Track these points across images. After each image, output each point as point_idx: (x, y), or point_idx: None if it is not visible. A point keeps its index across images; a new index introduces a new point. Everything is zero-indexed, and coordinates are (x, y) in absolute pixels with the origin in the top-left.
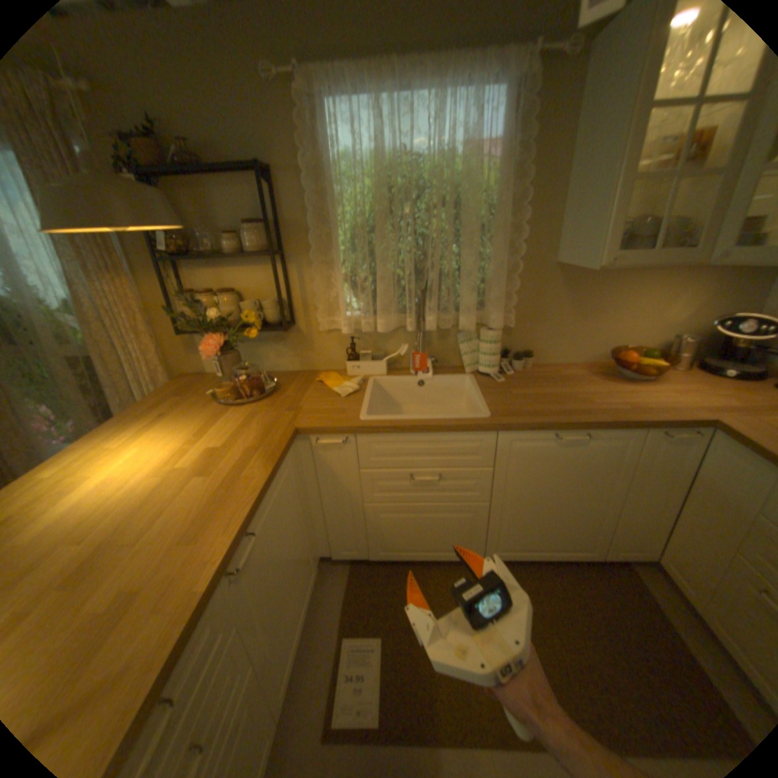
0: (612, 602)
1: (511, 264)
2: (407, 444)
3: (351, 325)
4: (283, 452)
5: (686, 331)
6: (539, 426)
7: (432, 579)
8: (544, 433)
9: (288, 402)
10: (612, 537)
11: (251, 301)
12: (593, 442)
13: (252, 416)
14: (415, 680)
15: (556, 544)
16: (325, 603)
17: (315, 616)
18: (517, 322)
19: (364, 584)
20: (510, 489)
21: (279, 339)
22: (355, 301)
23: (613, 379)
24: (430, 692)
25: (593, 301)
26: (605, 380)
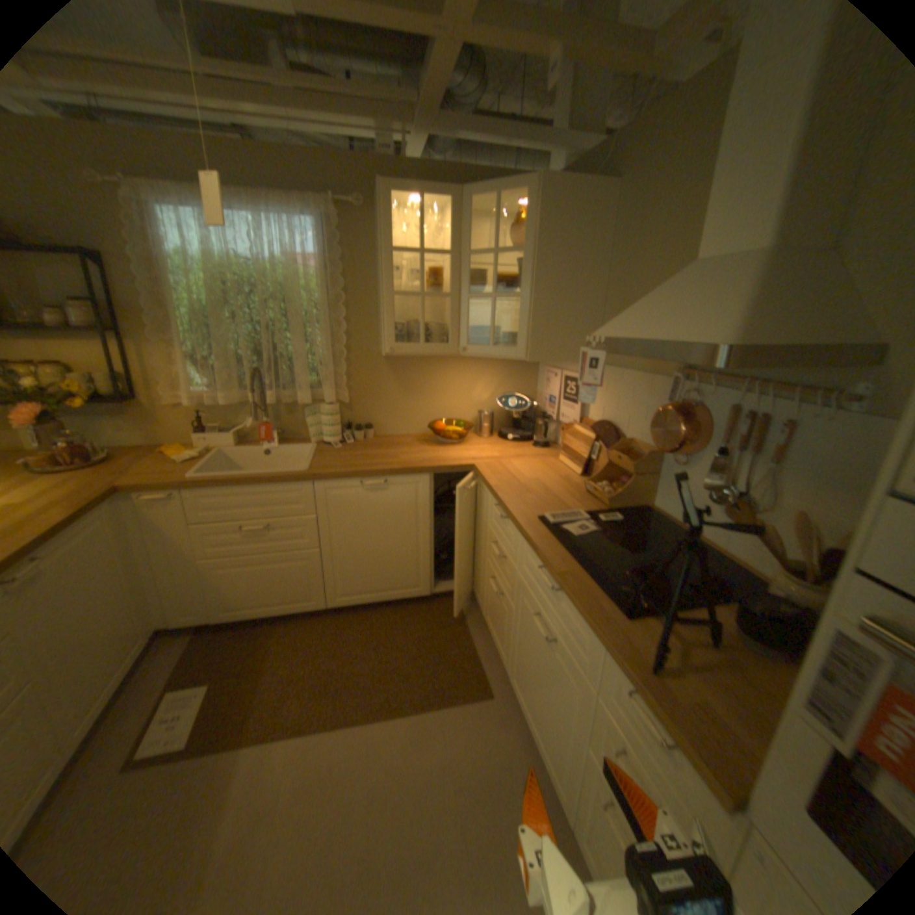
0: (430, 624)
1: (340, 351)
2: (232, 497)
3: (191, 399)
4: (91, 502)
5: (489, 408)
6: (344, 474)
7: (276, 633)
8: (350, 481)
9: (116, 468)
10: (429, 570)
11: (79, 374)
12: (391, 487)
13: (68, 480)
14: (232, 708)
15: (385, 583)
16: (155, 670)
17: (140, 681)
18: (356, 400)
19: (203, 648)
20: (334, 533)
21: (117, 413)
22: (198, 378)
23: (429, 444)
24: (245, 713)
25: (414, 383)
26: (421, 444)
